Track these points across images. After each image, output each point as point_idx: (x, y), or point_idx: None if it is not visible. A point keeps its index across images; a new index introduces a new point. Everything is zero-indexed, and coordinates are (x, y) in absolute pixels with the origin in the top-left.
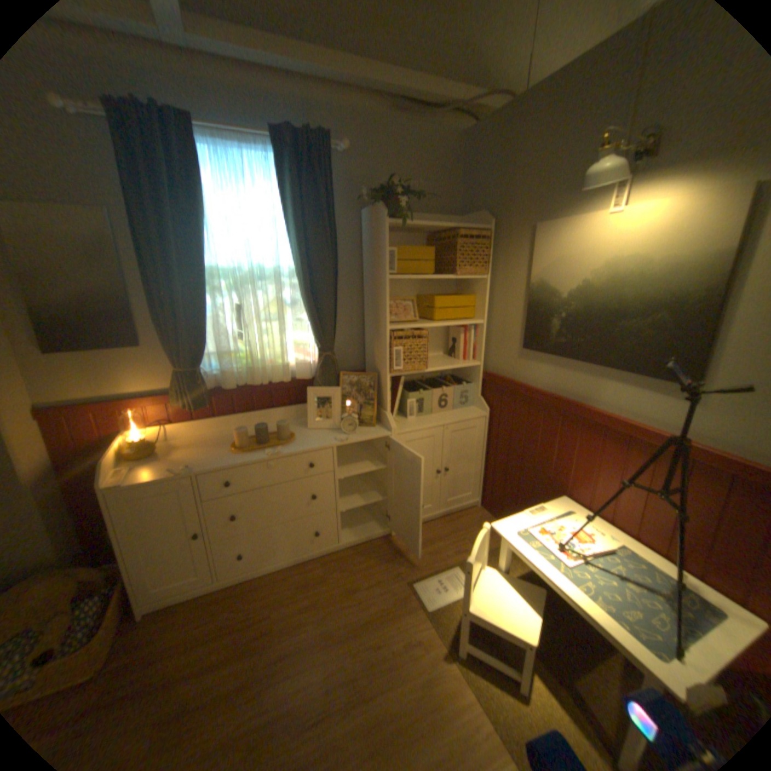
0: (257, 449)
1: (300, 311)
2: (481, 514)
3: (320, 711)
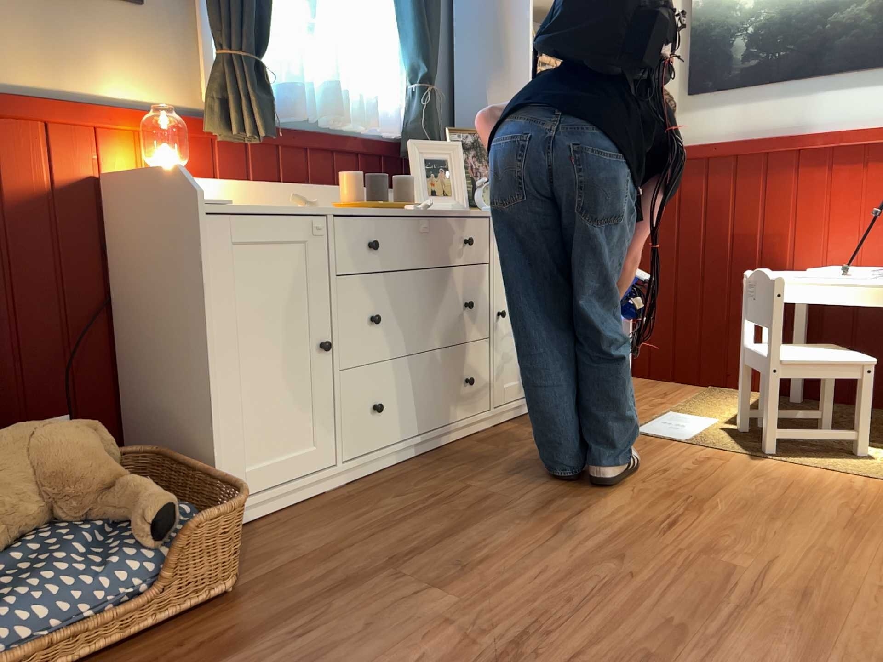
0: (388, 204)
1: (385, 14)
2: (638, 380)
3: (663, 516)
